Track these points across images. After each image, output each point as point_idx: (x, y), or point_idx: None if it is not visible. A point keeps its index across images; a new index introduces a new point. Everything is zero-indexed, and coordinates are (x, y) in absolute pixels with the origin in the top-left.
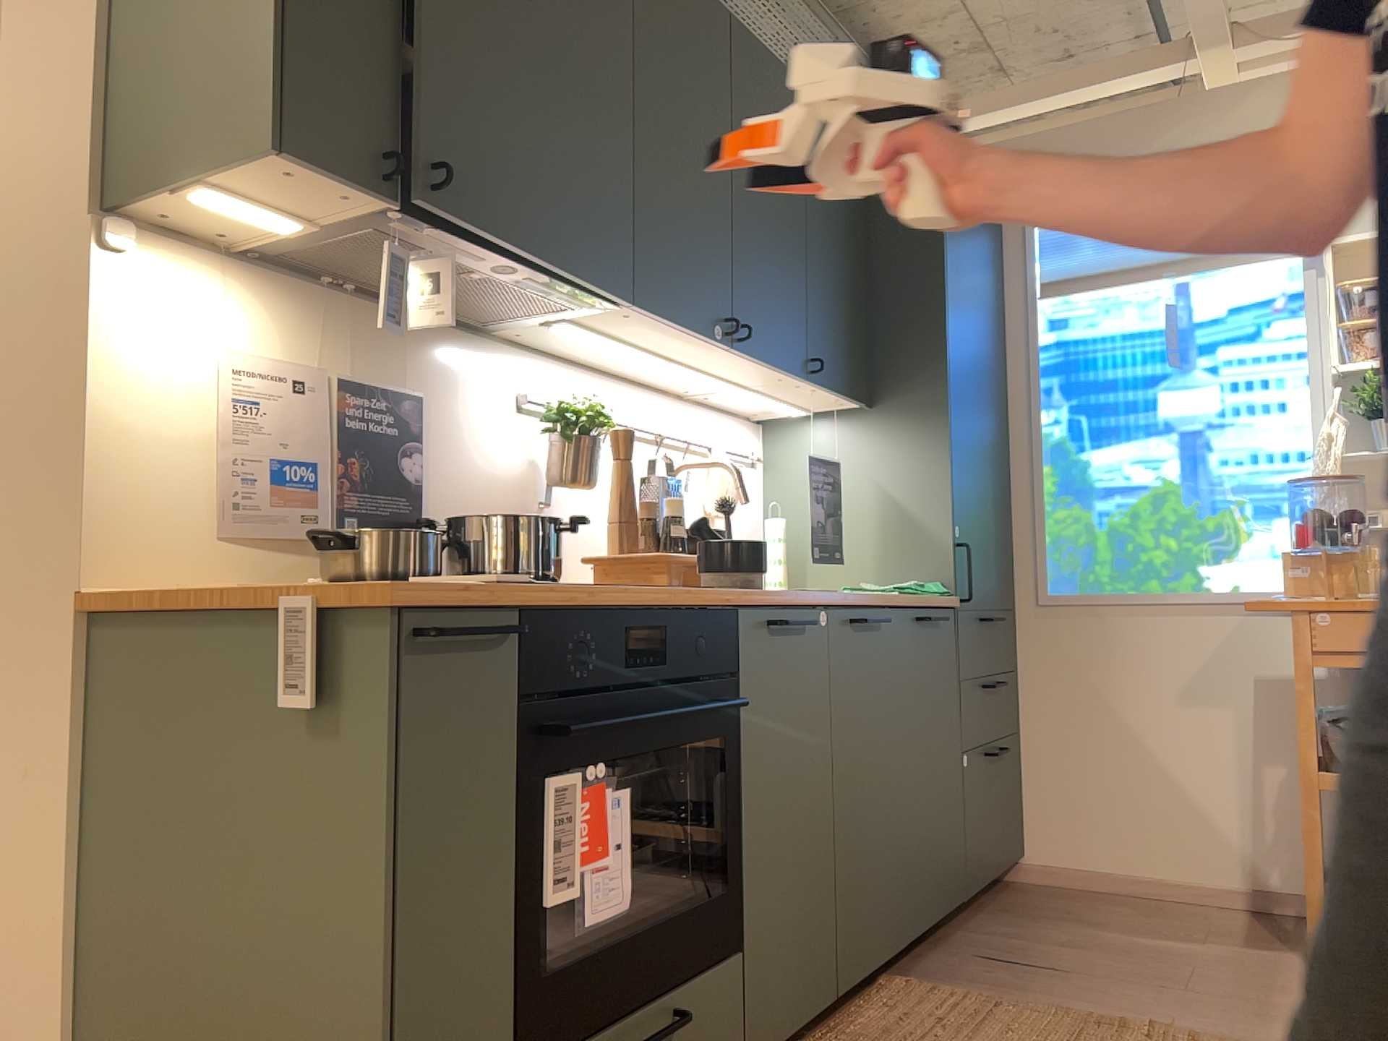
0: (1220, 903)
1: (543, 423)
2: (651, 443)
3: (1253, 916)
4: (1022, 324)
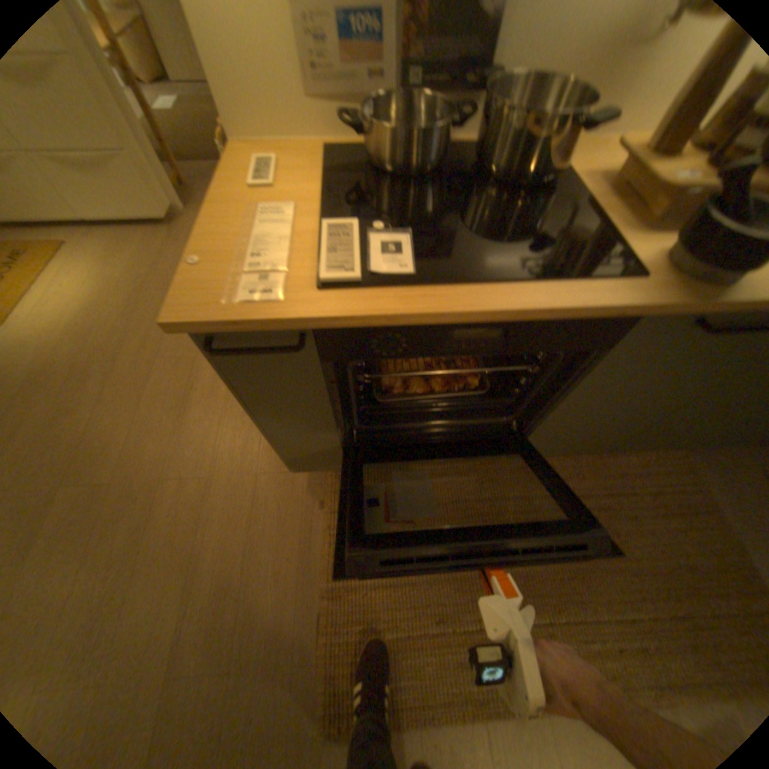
0: None
1: None
2: None
3: None
4: None
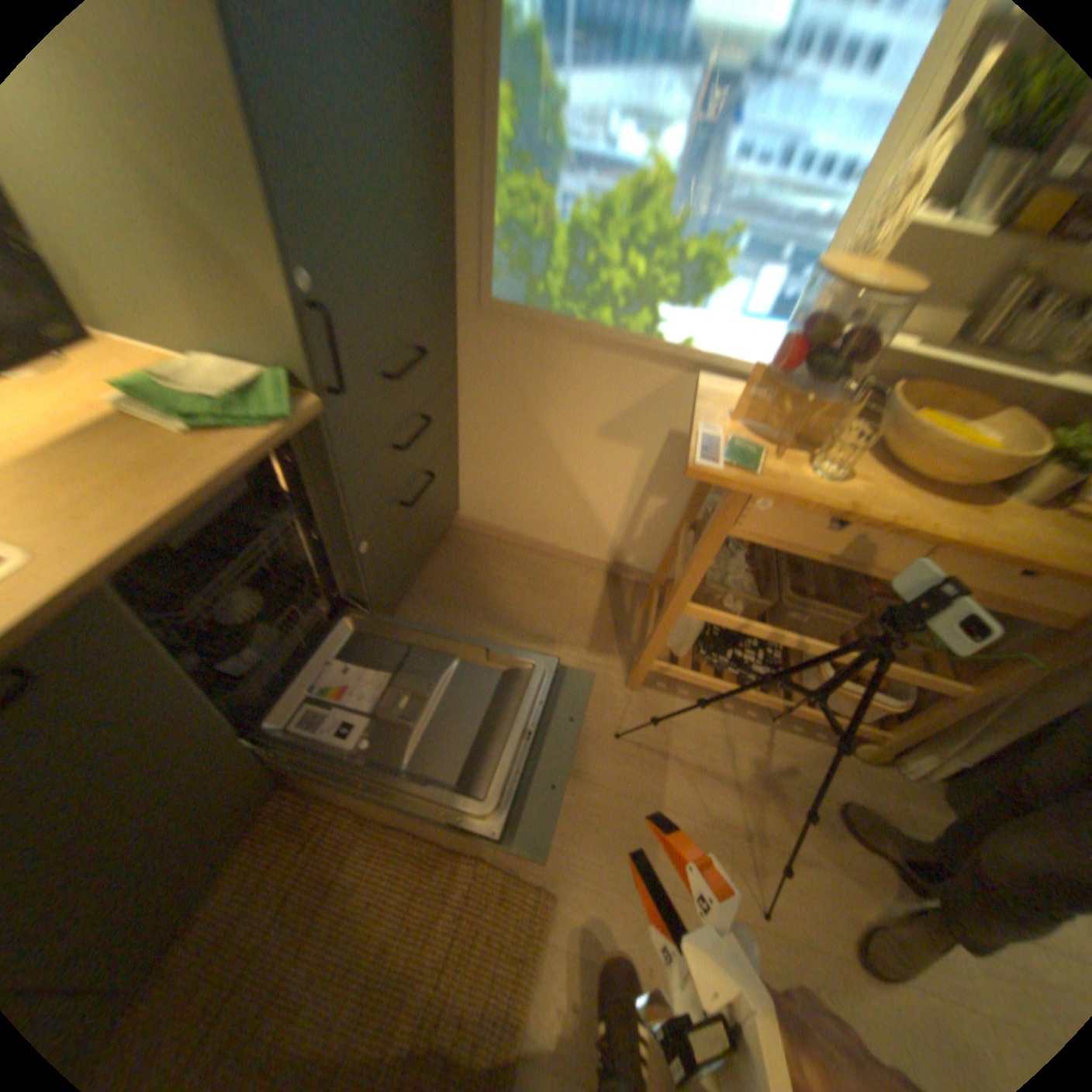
0: (588, 566)
1: None
2: None
3: (605, 586)
4: None
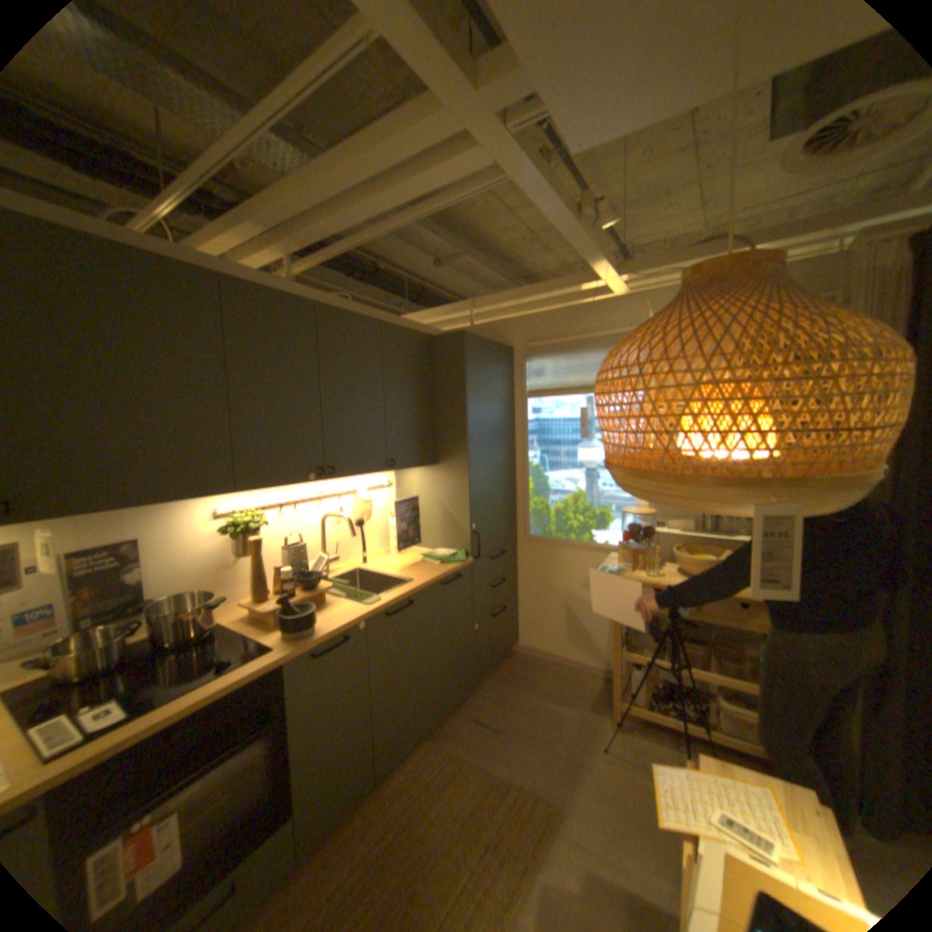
0: (593, 676)
1: (222, 531)
2: (320, 498)
3: (604, 686)
4: (521, 409)
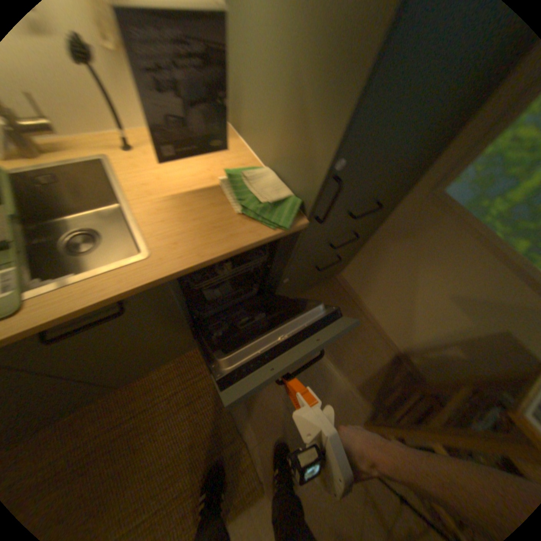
0: (389, 345)
1: None
2: None
3: (391, 363)
4: None
